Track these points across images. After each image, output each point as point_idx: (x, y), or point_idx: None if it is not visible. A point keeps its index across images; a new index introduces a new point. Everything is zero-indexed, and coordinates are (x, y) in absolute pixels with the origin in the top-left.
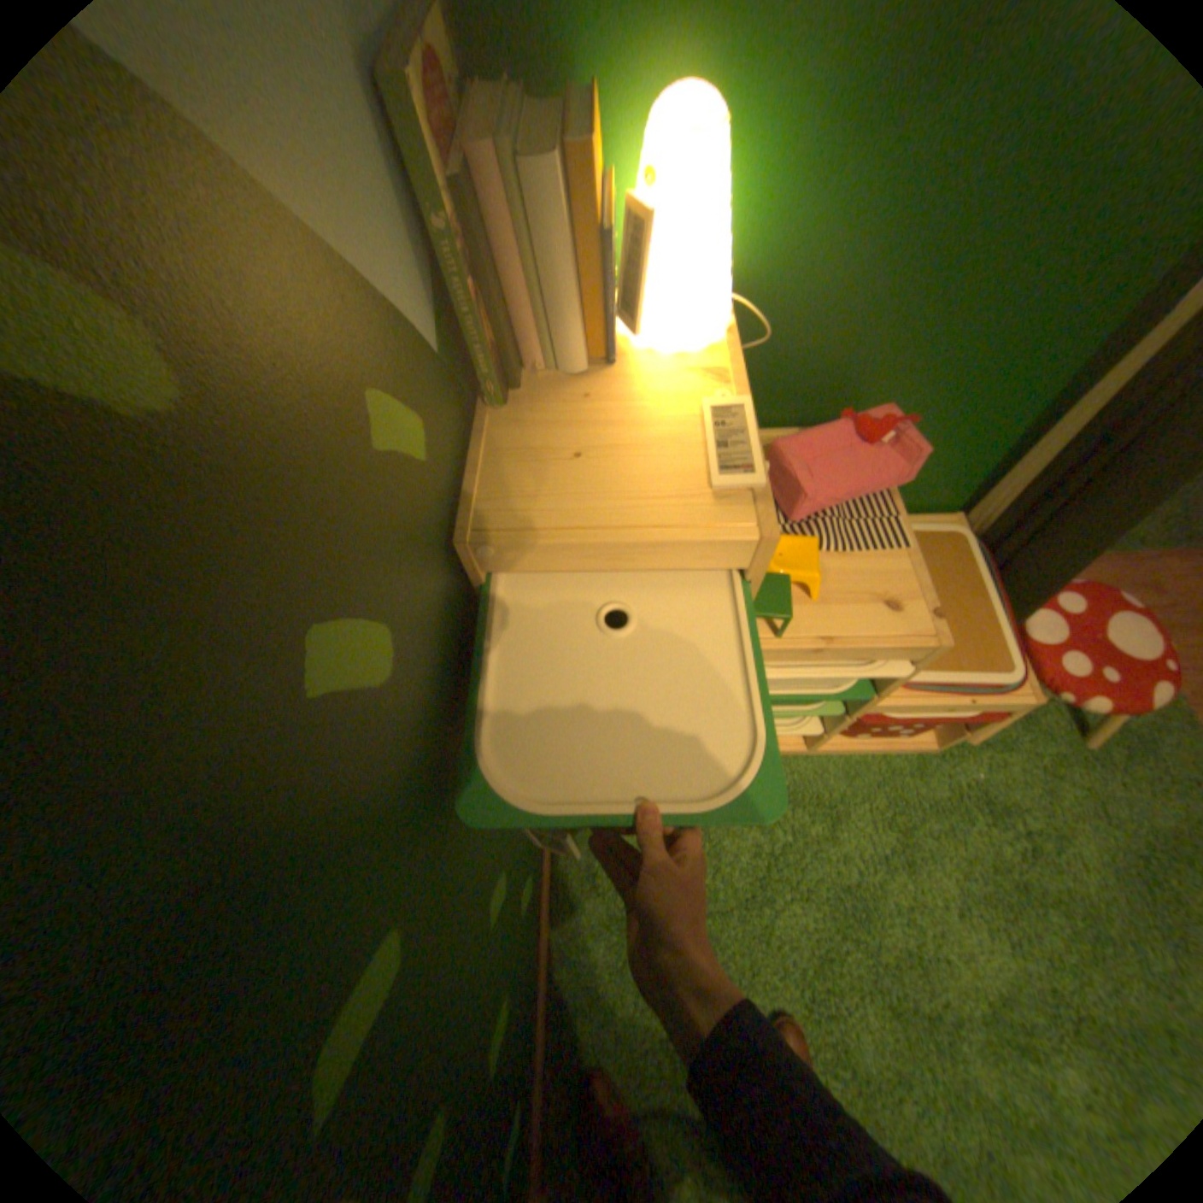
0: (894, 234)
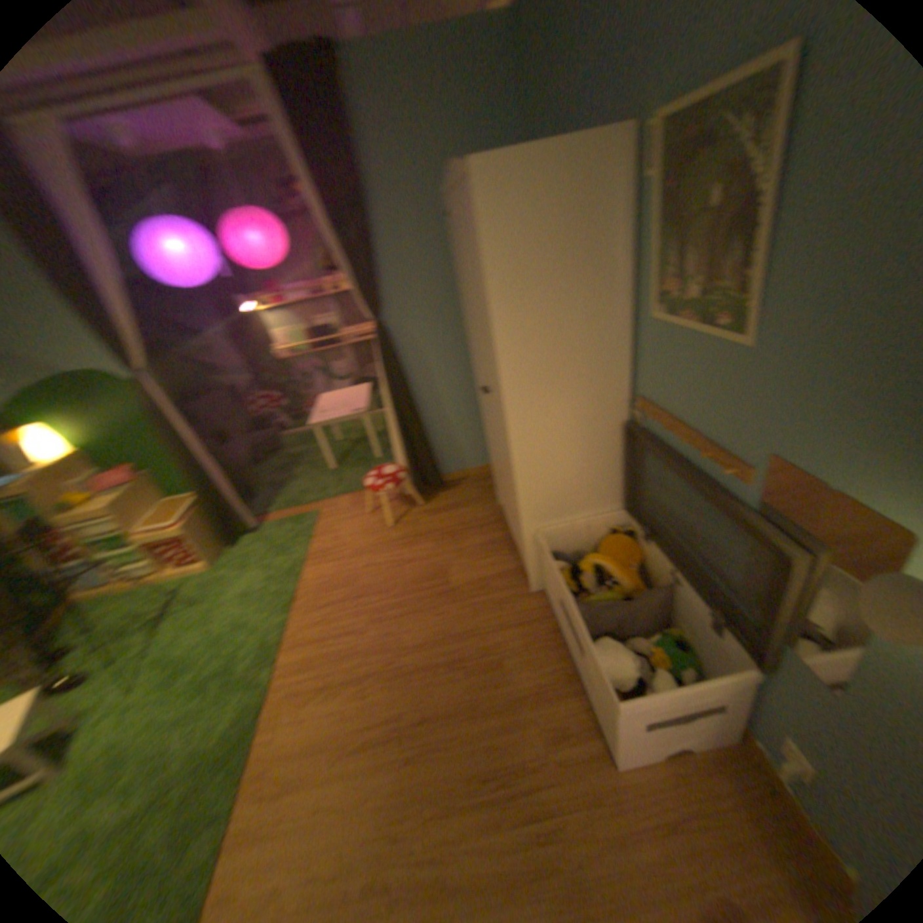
0: (111, 433)
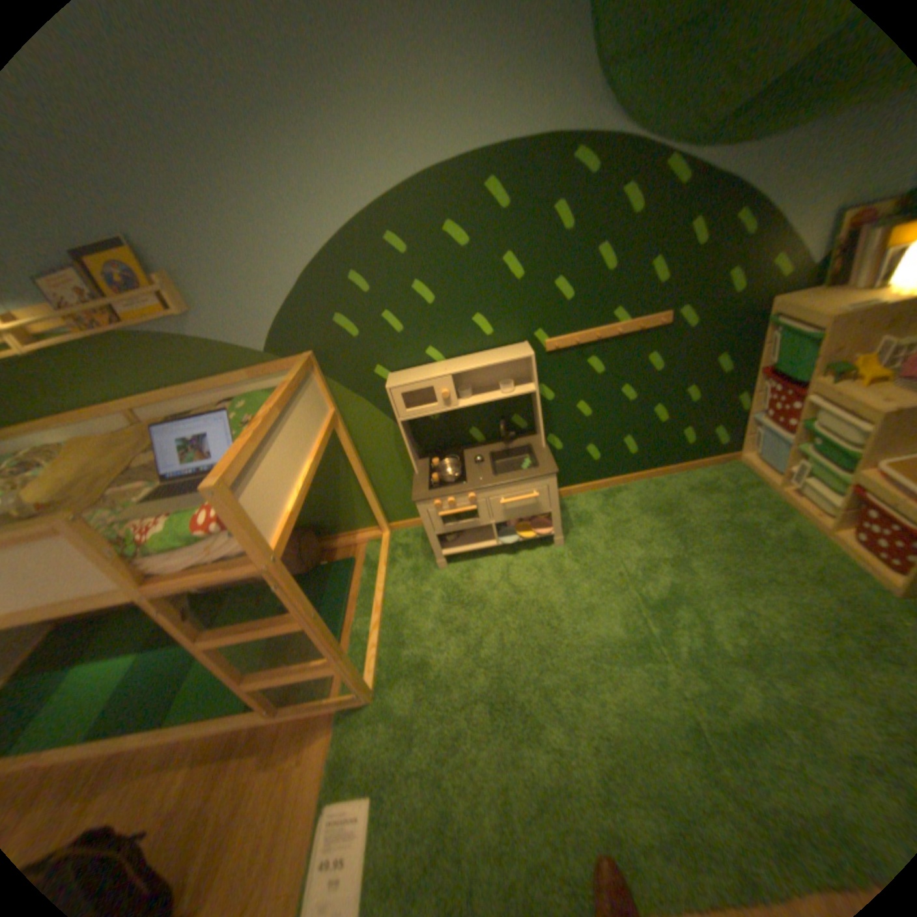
0: None
